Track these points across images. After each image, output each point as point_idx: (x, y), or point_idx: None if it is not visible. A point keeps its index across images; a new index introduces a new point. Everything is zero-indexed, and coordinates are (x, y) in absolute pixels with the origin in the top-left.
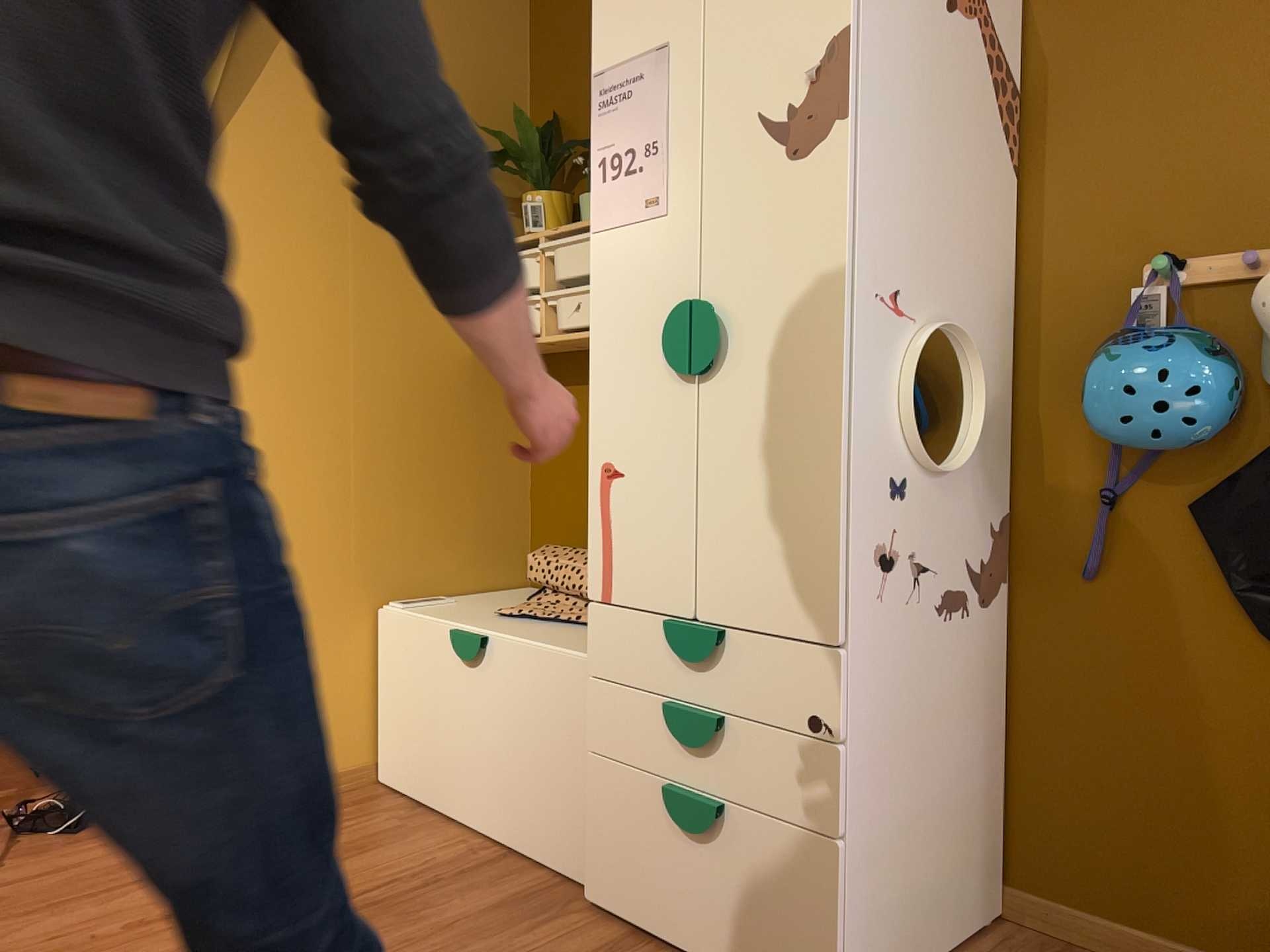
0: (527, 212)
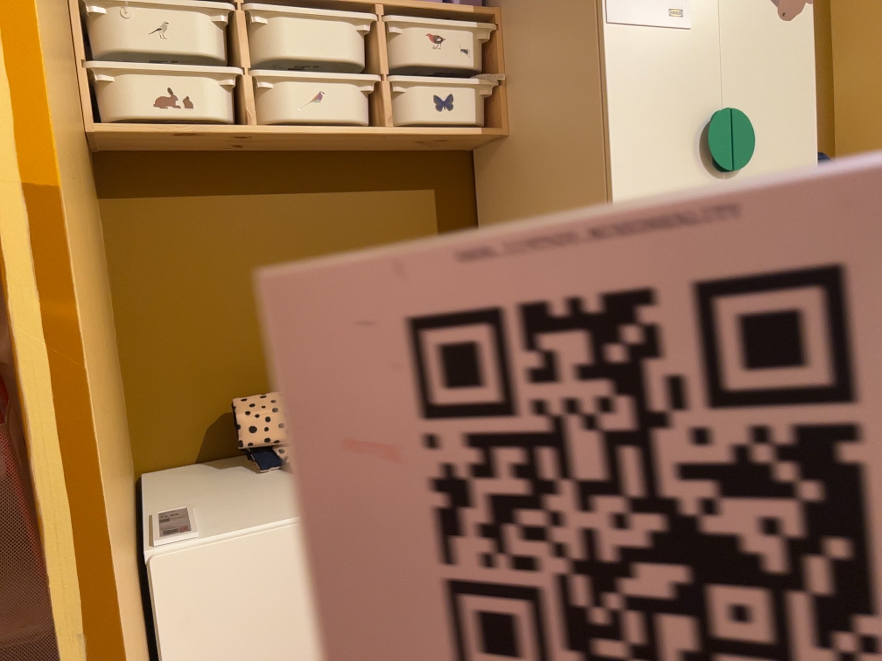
0: None
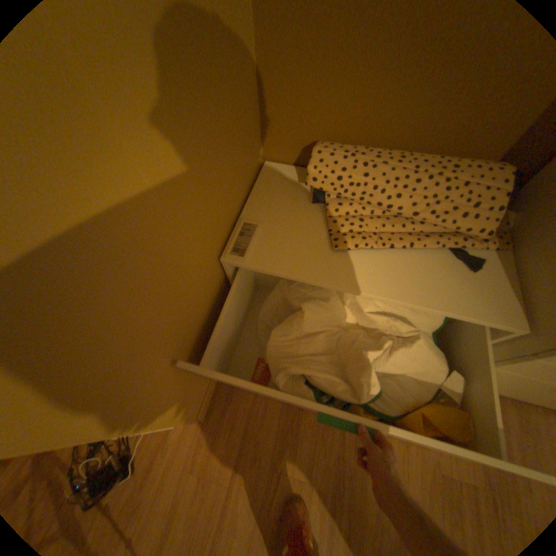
0: None
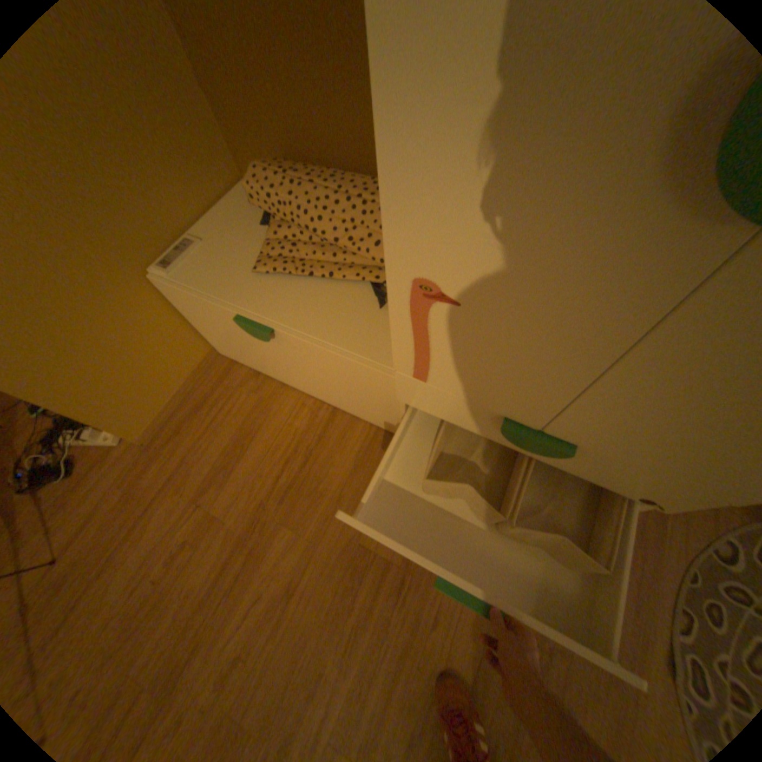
0: None
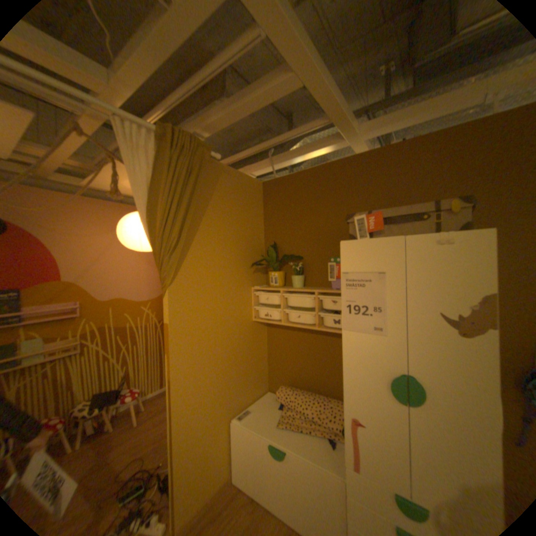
0: (272, 278)
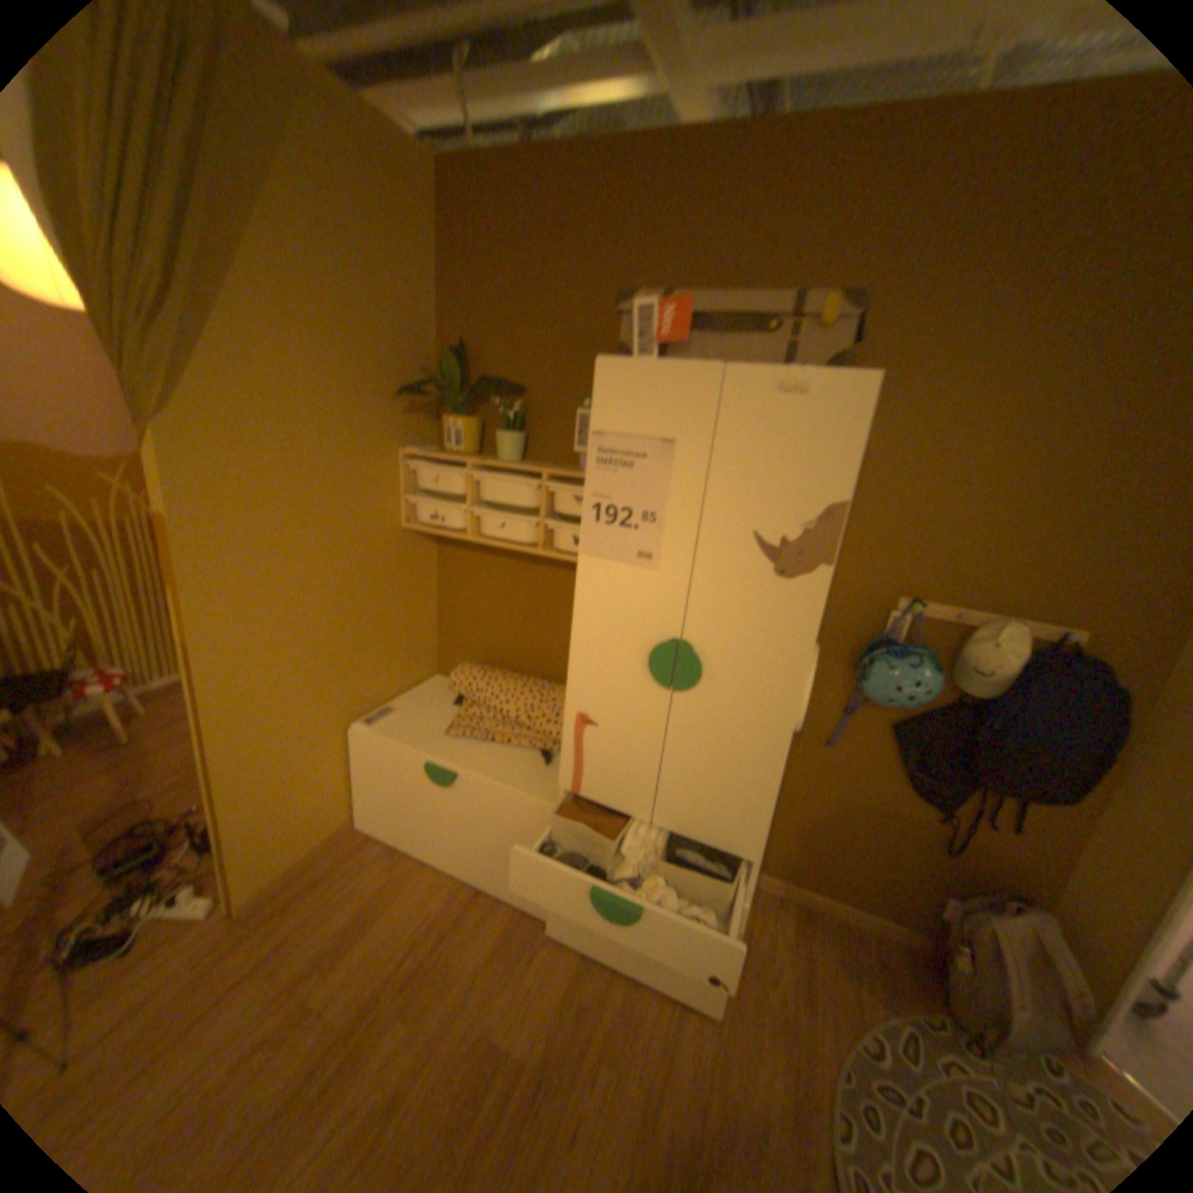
0: (450, 432)
